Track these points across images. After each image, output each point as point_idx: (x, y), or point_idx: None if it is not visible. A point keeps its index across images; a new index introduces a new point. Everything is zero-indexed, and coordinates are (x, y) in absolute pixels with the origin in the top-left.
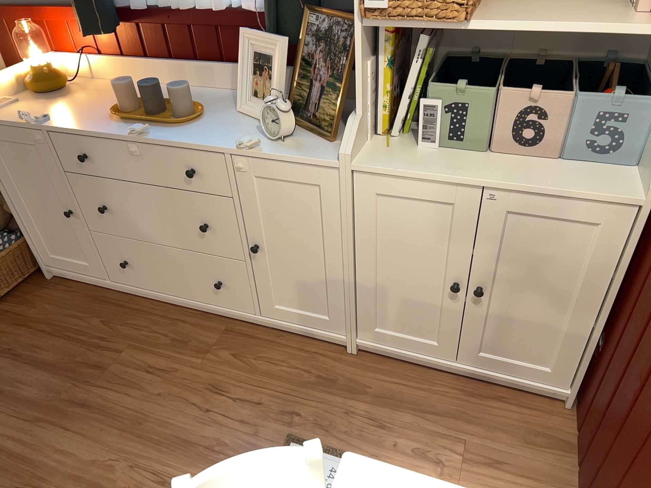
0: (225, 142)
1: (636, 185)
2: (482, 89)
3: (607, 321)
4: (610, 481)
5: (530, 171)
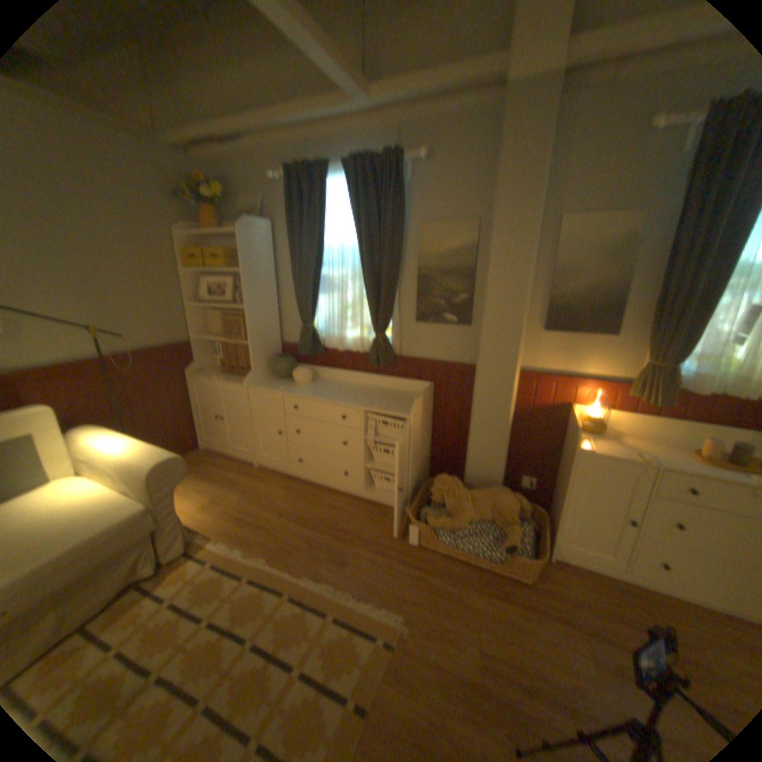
0: None
1: None
2: None
3: None
4: None
5: None
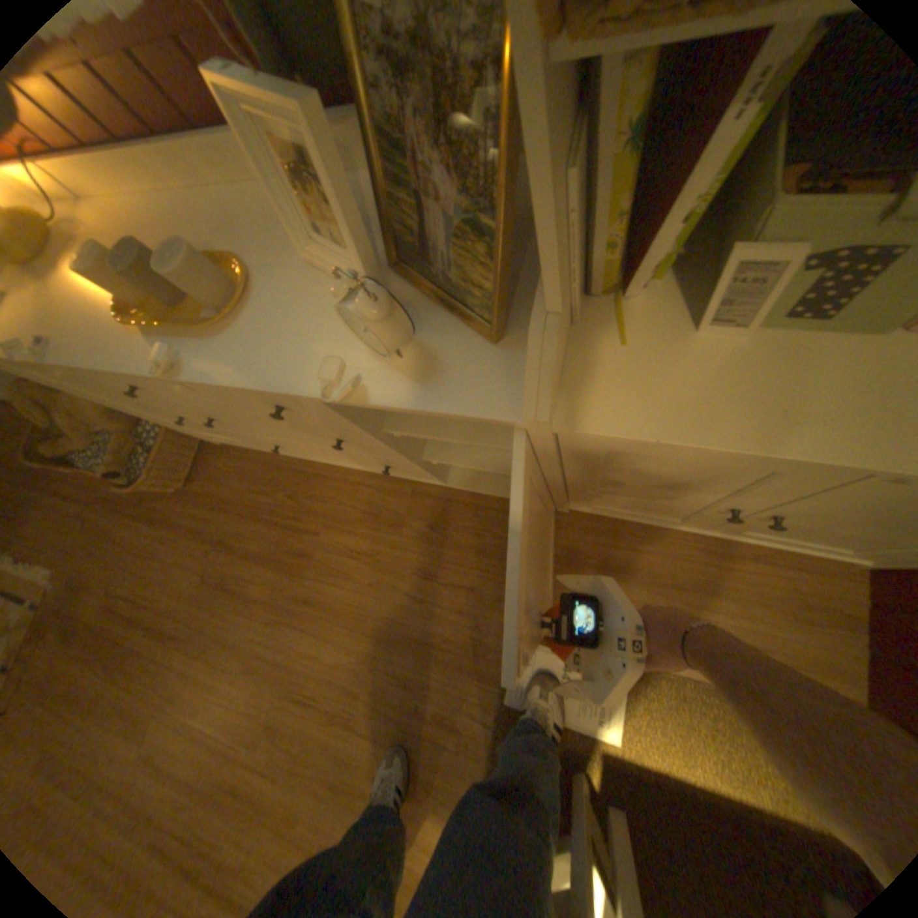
0: (294, 371)
1: None
2: None
3: None
4: None
5: None
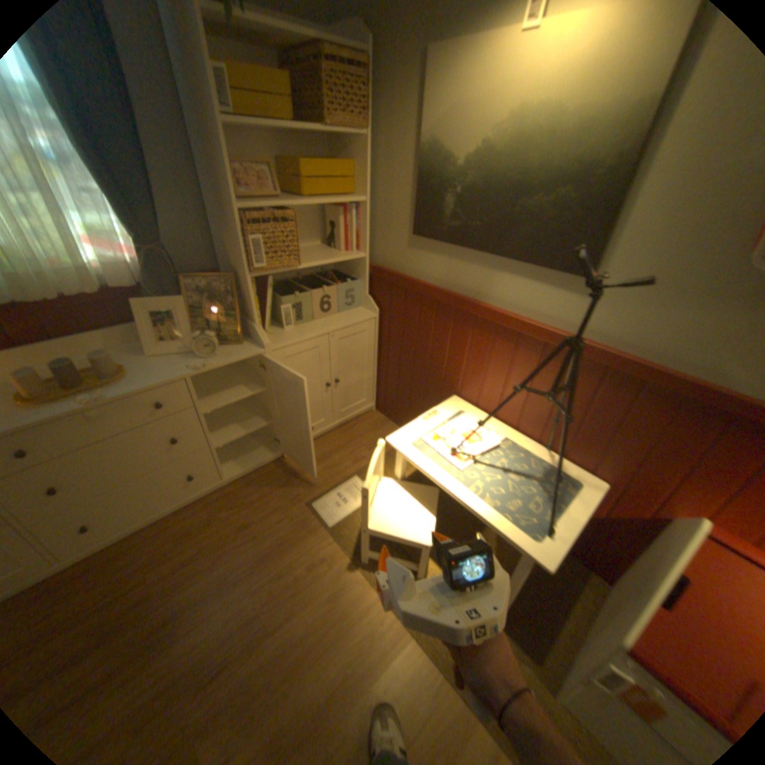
0: (174, 373)
1: (369, 311)
2: (303, 292)
3: (378, 365)
4: (420, 406)
5: (335, 320)
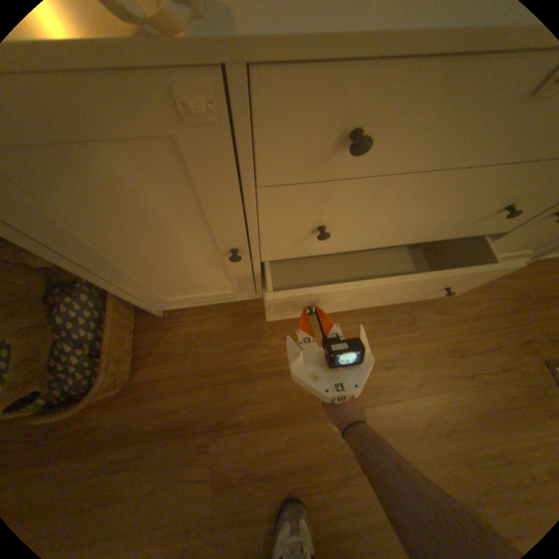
0: None
1: None
2: None
3: None
4: None
5: None
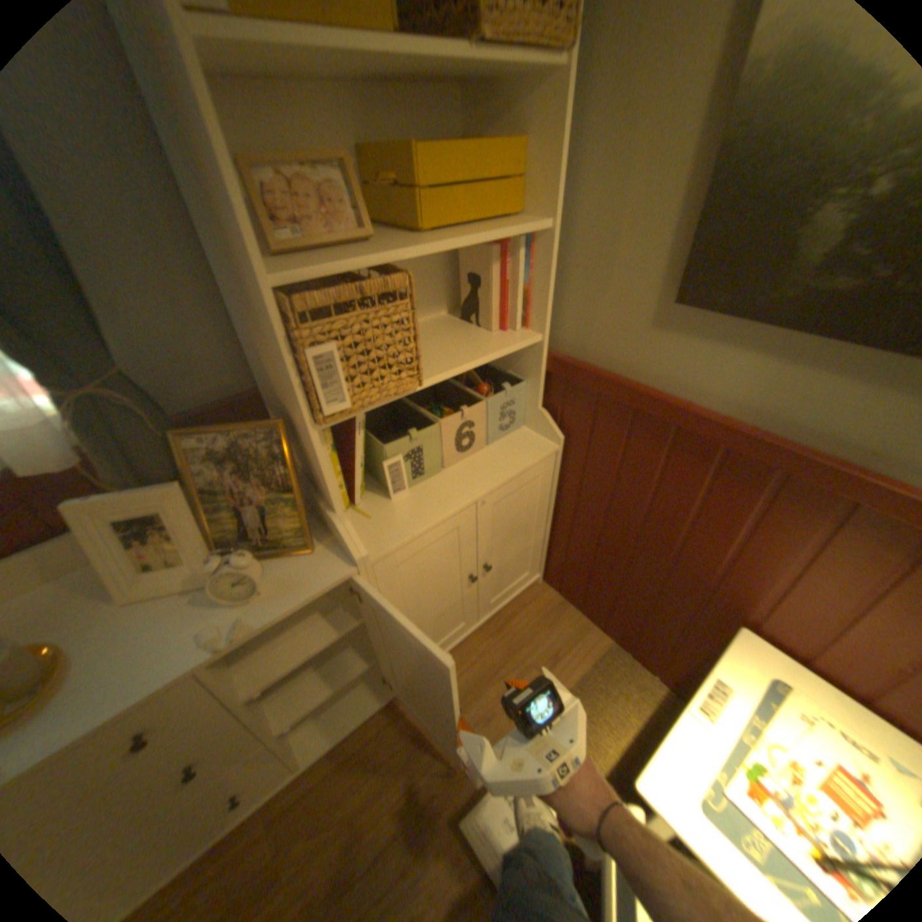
0: (168, 664)
1: (546, 437)
2: (426, 425)
3: (555, 522)
4: (645, 611)
5: (486, 466)
